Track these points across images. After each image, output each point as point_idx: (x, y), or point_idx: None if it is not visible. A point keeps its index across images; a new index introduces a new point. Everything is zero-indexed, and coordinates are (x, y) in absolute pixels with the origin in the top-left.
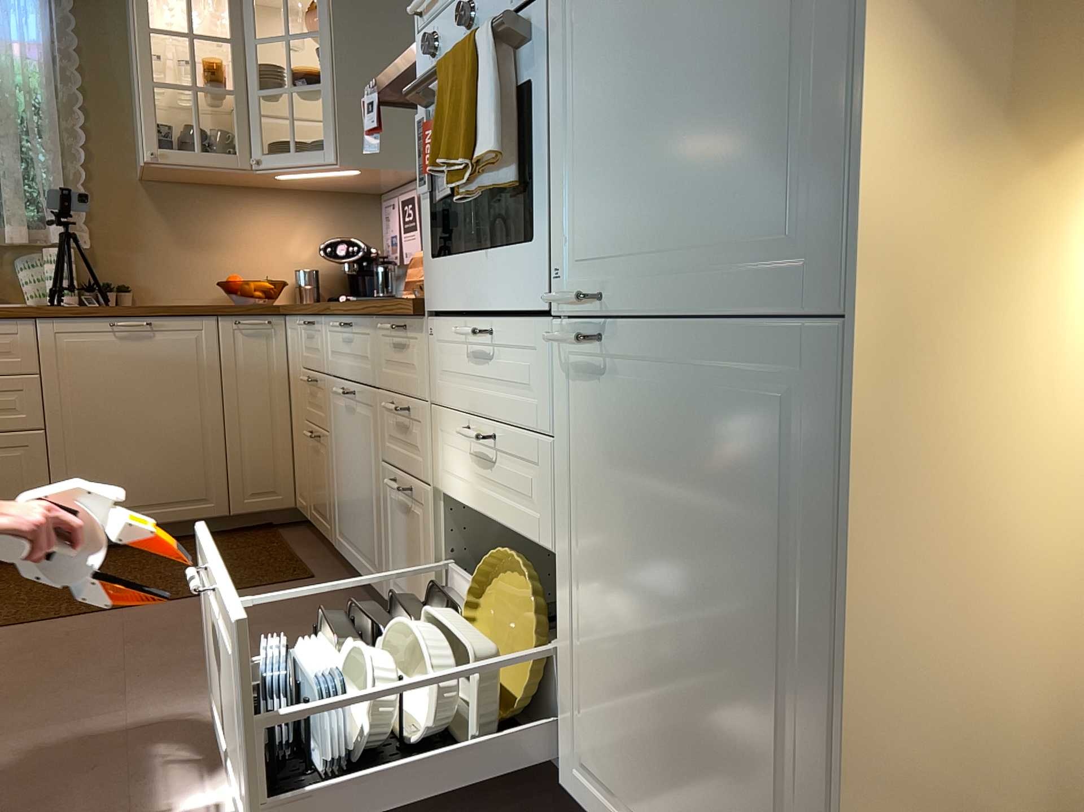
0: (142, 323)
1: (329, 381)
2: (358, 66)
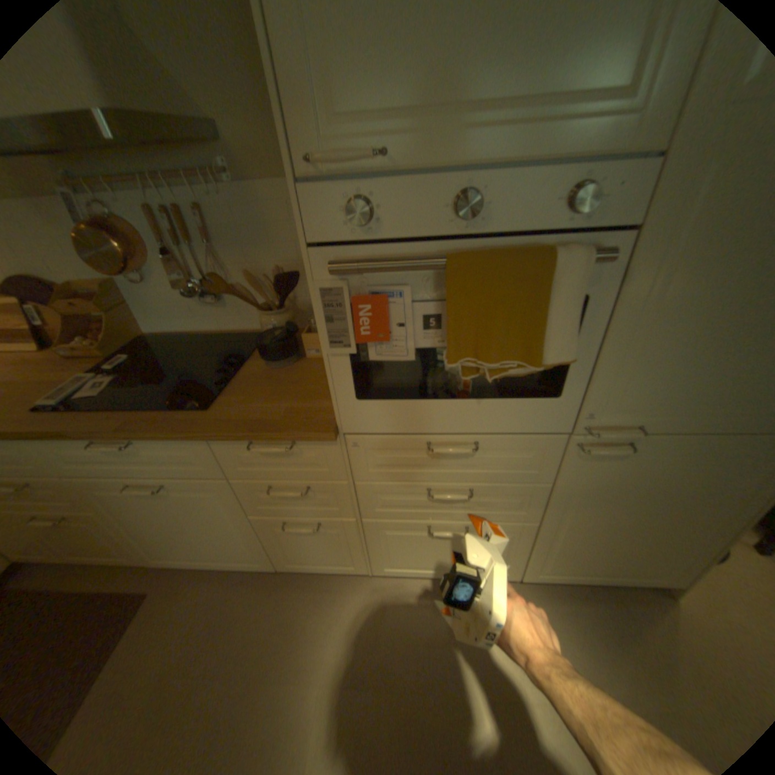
0: None
1: (73, 482)
2: None
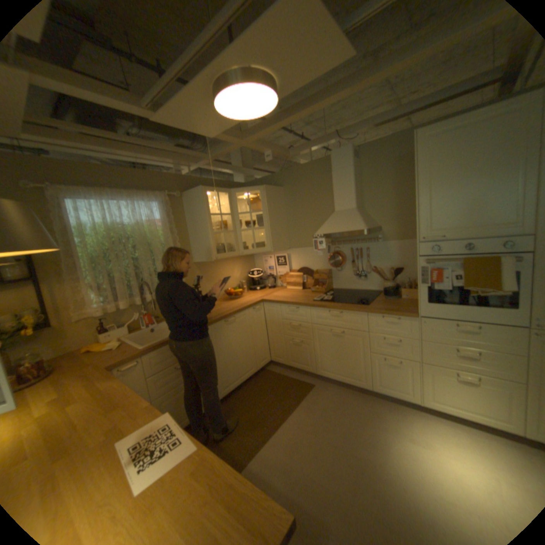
0: (233, 319)
1: (314, 326)
2: (272, 220)
